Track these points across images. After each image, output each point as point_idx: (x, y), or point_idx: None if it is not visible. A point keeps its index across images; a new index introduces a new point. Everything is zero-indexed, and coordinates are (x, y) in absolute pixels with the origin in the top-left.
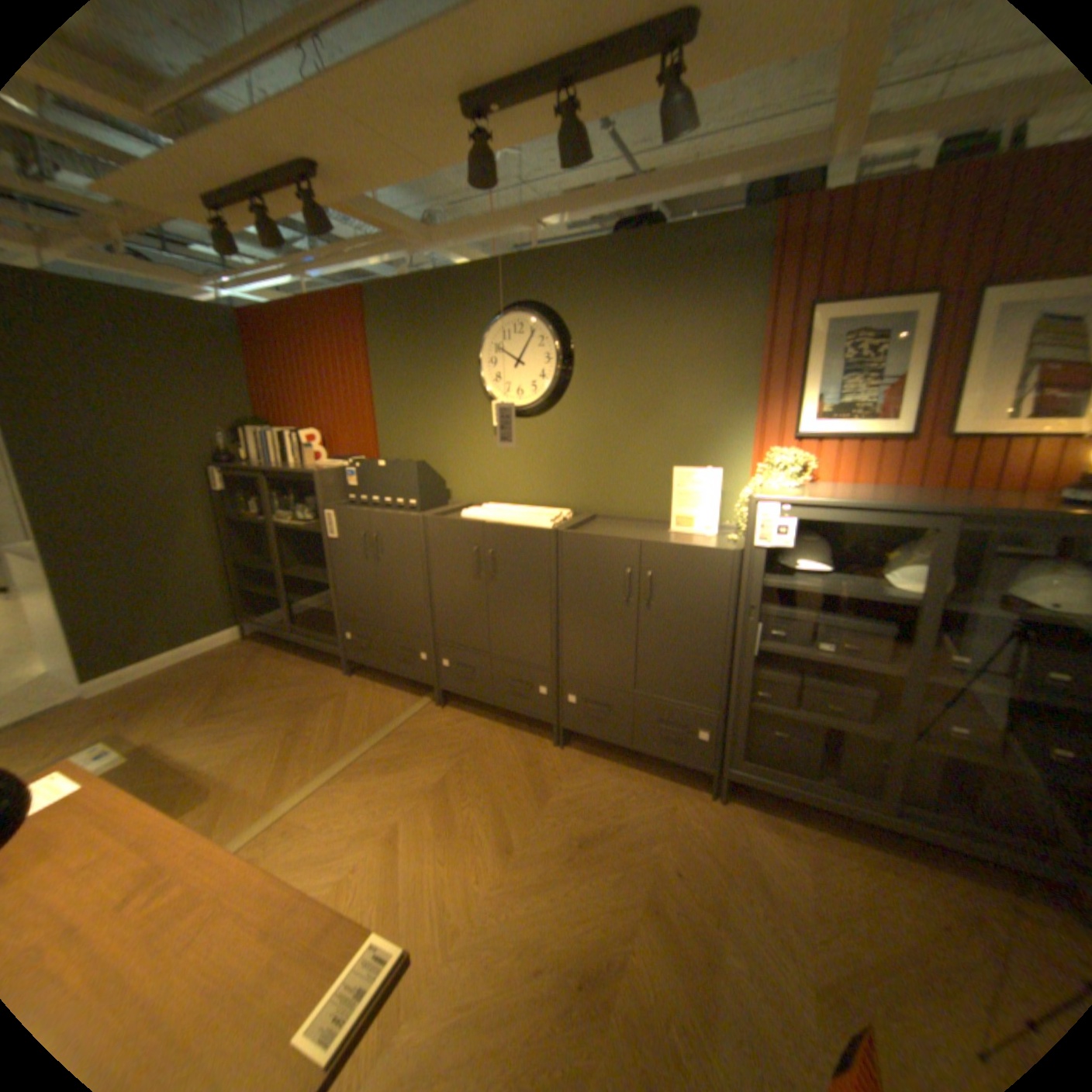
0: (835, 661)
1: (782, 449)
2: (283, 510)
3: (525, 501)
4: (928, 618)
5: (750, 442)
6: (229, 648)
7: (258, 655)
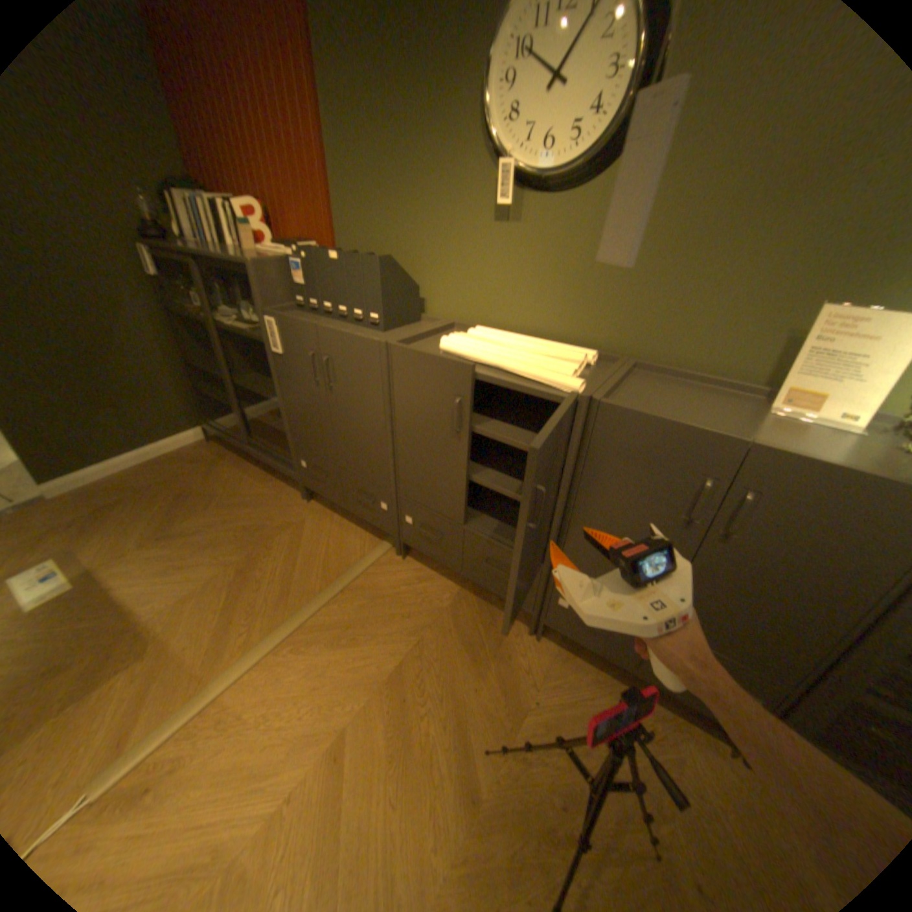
0: None
1: None
2: (232, 306)
3: (529, 326)
4: None
5: None
6: (197, 449)
7: (223, 461)
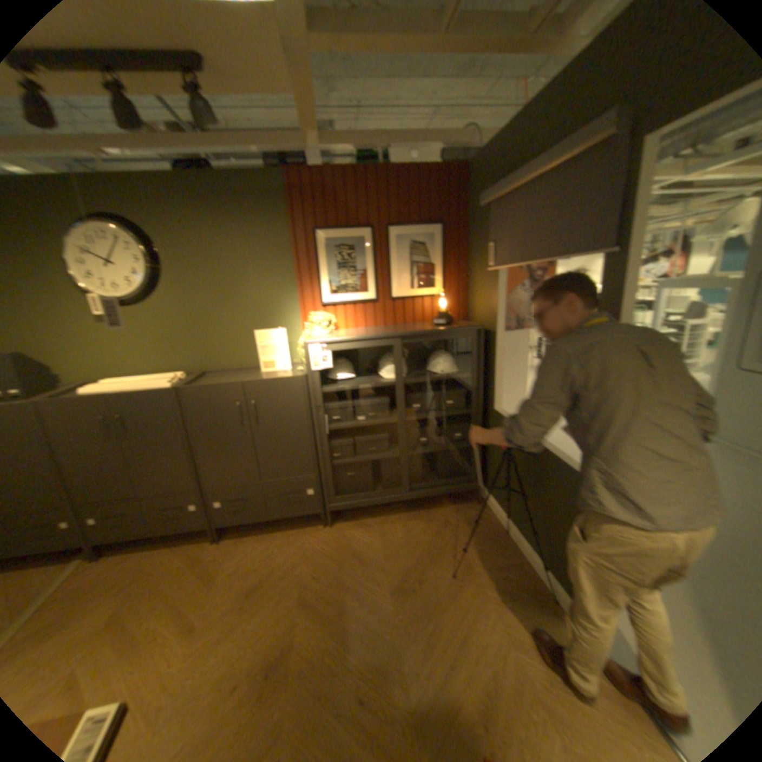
0: (365, 424)
1: (315, 312)
2: None
3: (139, 371)
4: (397, 389)
5: (297, 310)
6: None
7: None
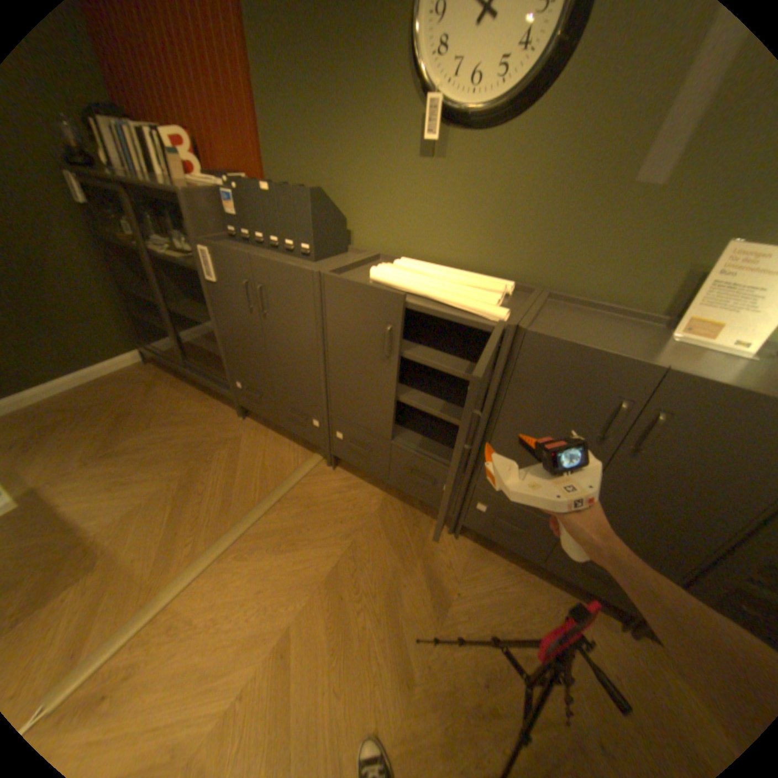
0: None
1: None
2: (162, 235)
3: (450, 258)
4: None
5: None
6: (134, 371)
7: (160, 382)
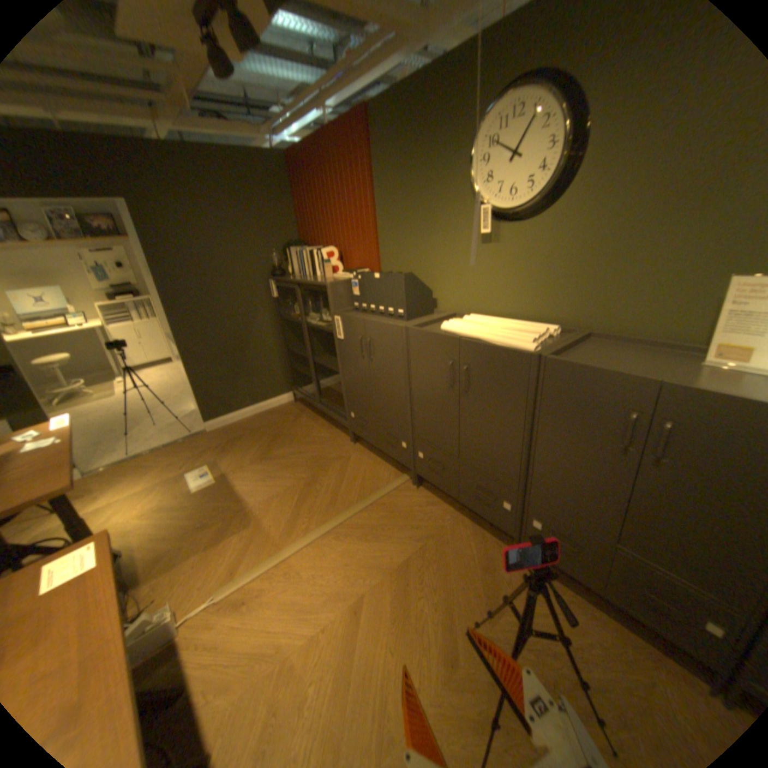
0: None
1: None
2: (316, 313)
3: (509, 312)
4: None
5: None
6: (288, 407)
7: (303, 415)
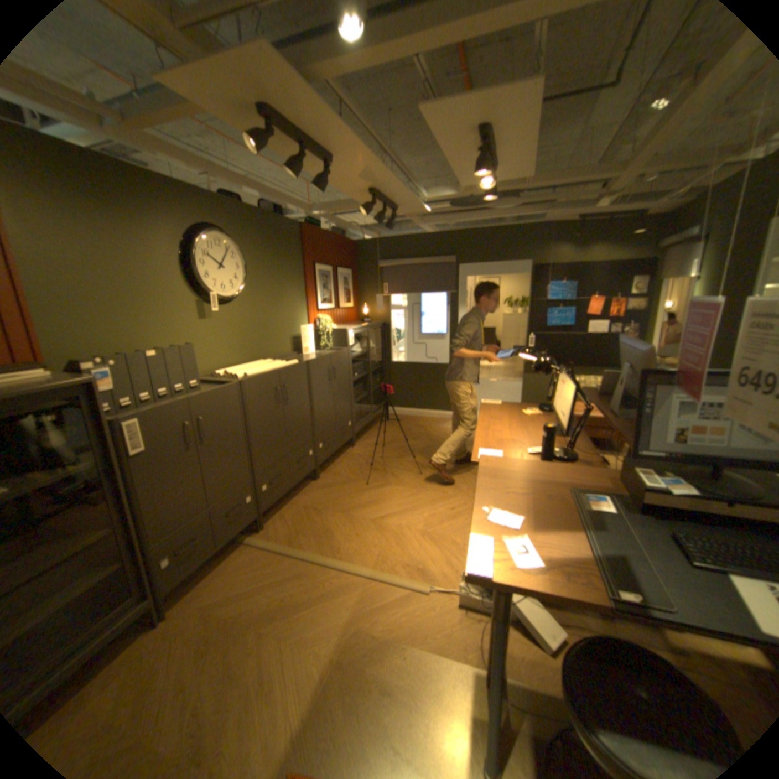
0: (360, 377)
1: (317, 315)
2: None
3: (228, 364)
4: (369, 355)
5: (307, 314)
6: None
7: None
